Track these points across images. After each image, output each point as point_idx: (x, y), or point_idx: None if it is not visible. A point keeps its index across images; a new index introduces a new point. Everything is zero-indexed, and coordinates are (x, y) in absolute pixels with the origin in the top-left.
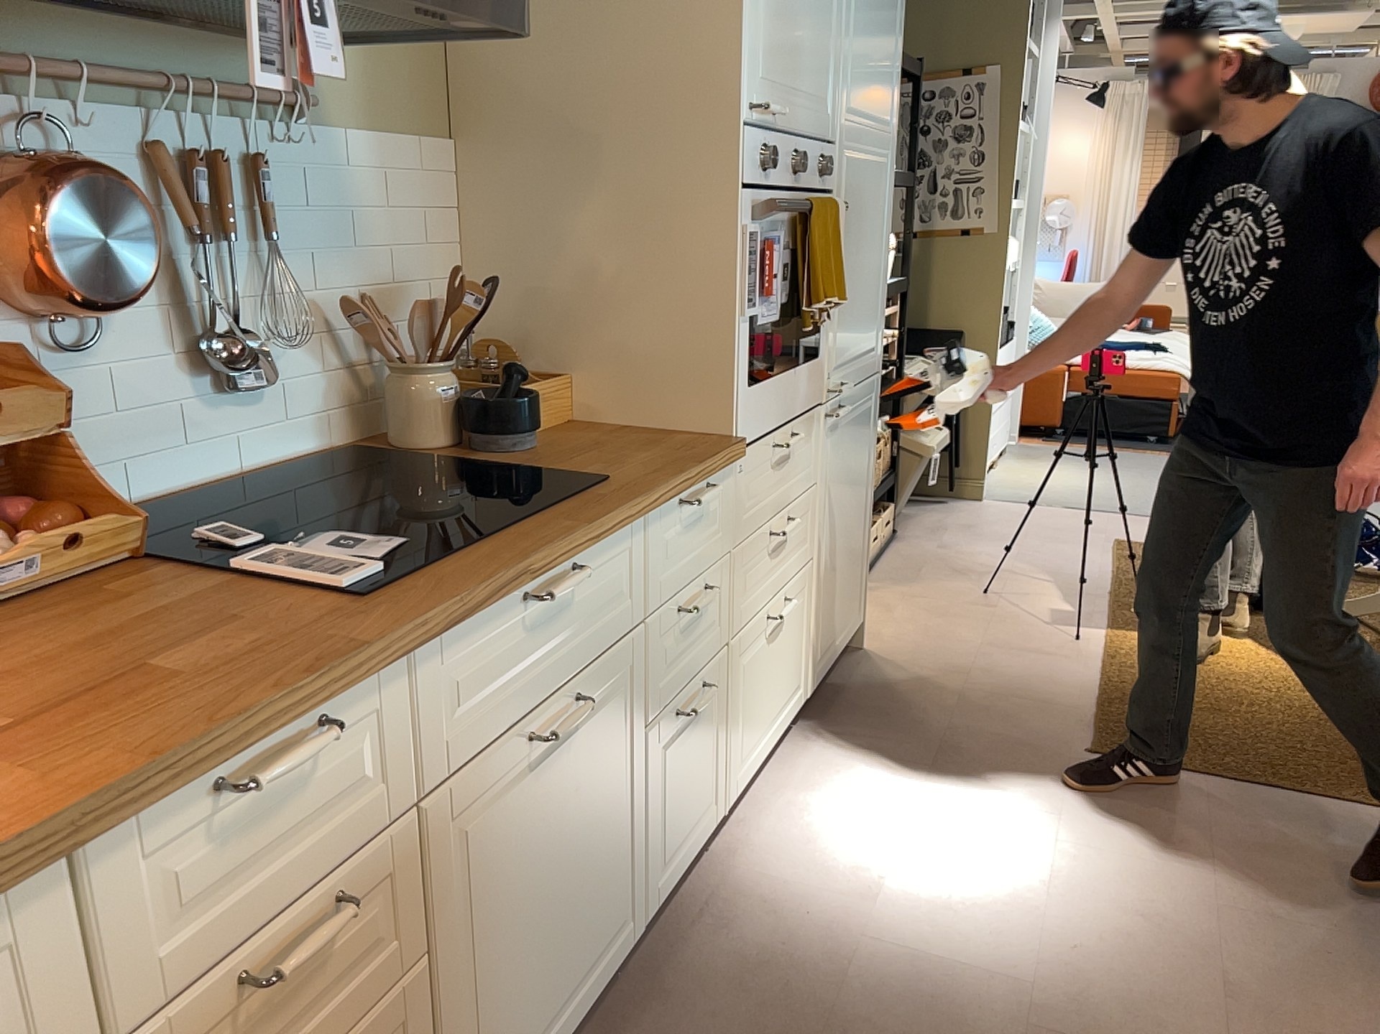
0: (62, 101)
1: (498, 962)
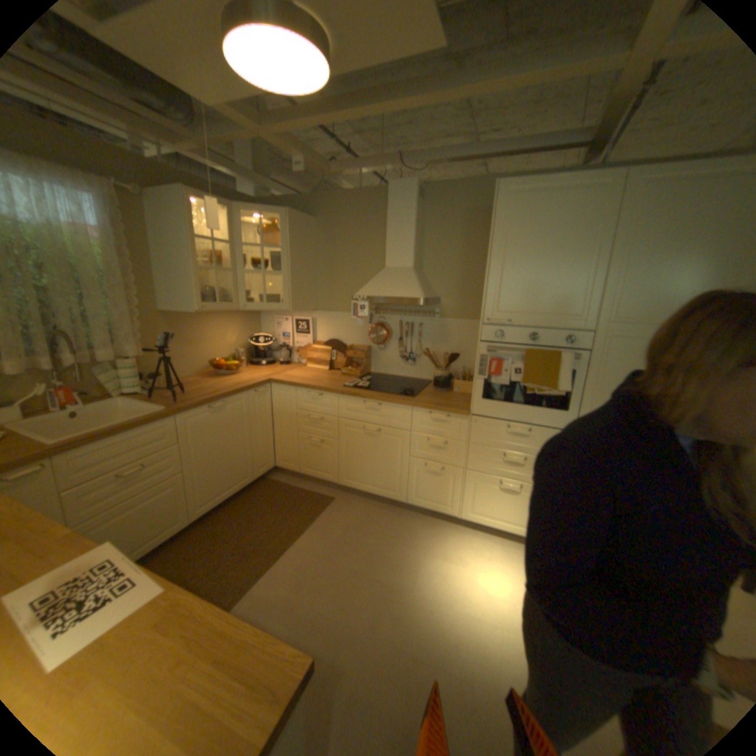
0: (387, 315)
1: (353, 458)
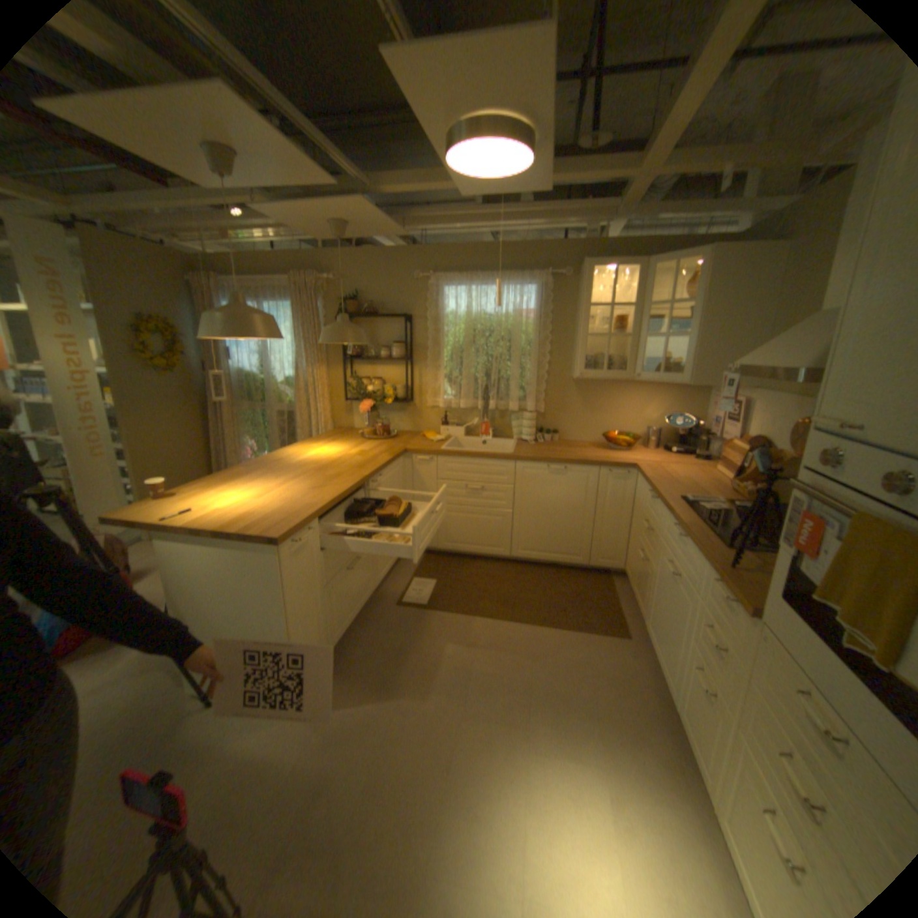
0: None
1: (658, 602)
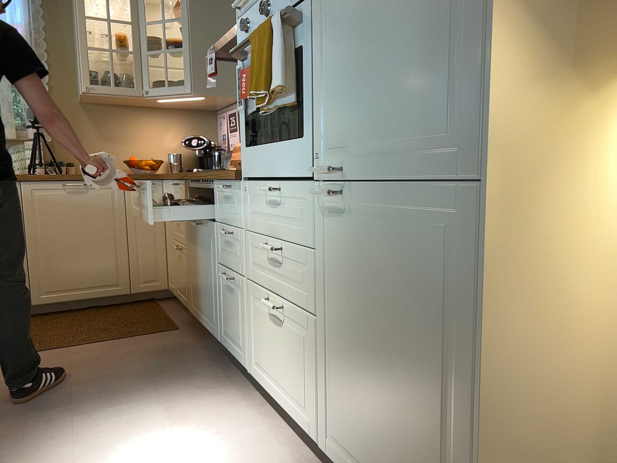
0: None
1: (194, 271)
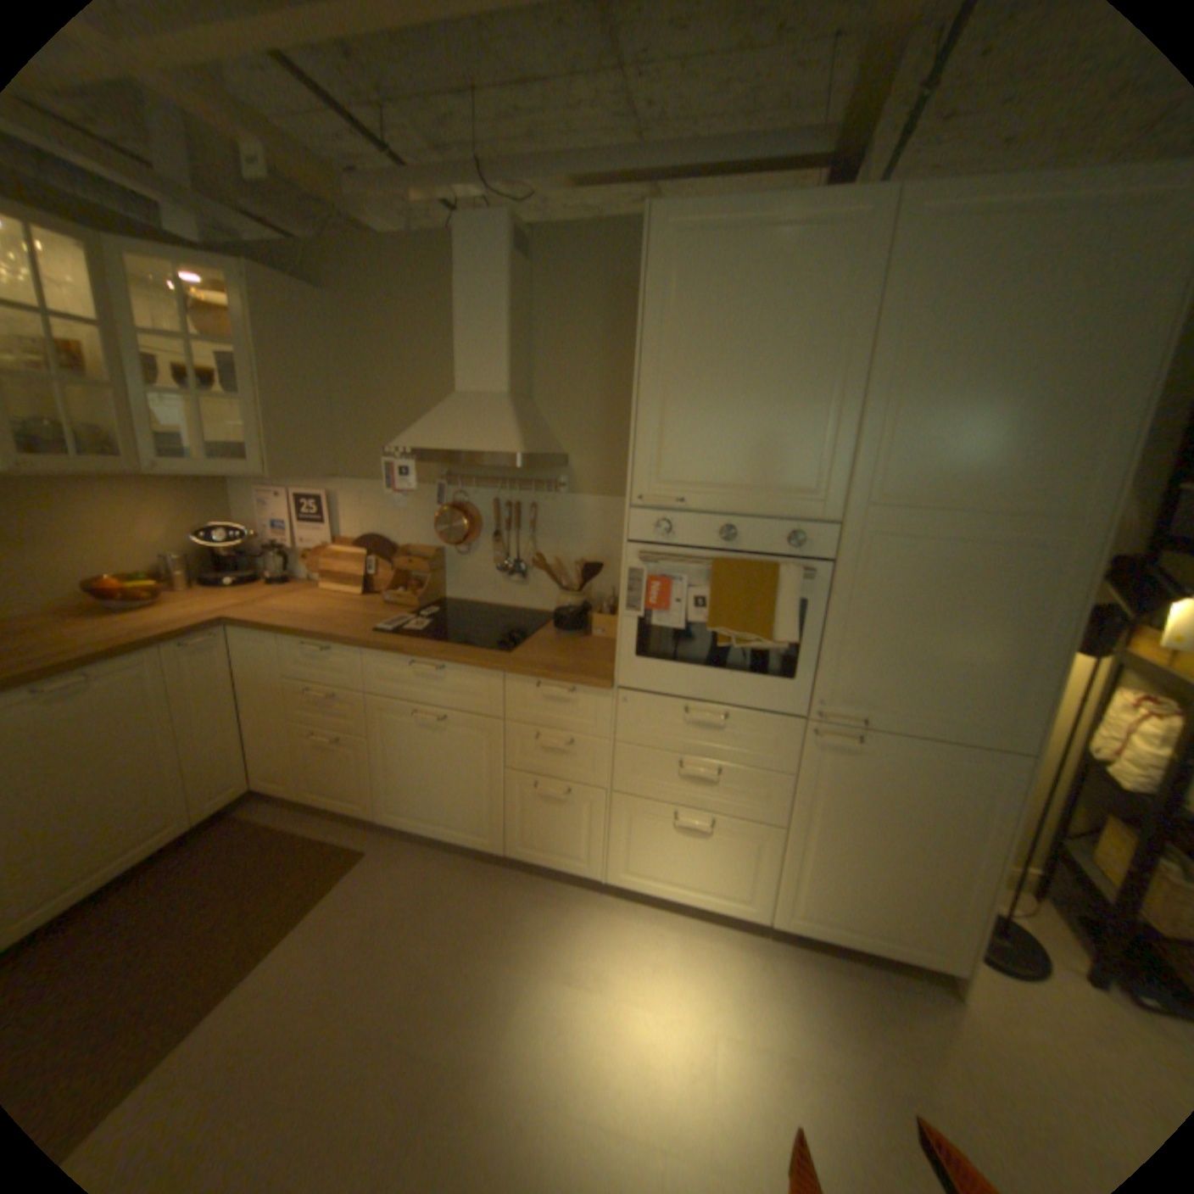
0: (471, 488)
1: (399, 773)
